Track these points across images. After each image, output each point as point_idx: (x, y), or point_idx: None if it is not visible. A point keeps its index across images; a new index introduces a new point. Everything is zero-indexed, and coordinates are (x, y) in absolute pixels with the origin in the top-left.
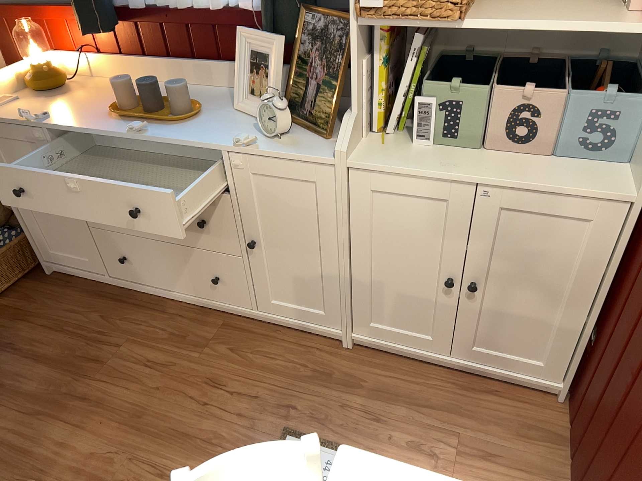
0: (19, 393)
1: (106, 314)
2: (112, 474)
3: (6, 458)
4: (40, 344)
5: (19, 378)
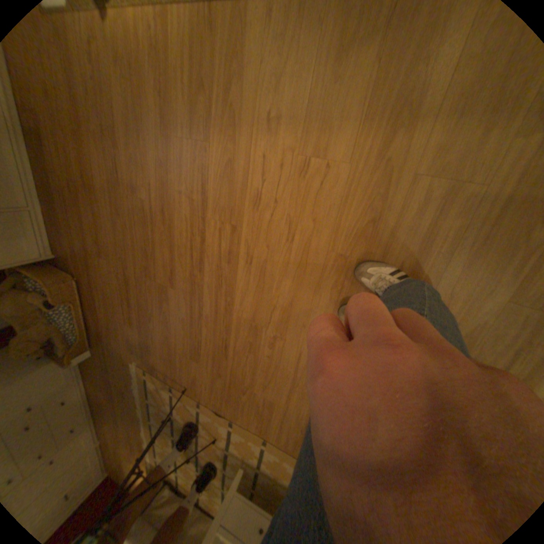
0: (92, 222)
1: (49, 202)
2: (95, 126)
3: (112, 202)
4: (74, 232)
5: (88, 229)
